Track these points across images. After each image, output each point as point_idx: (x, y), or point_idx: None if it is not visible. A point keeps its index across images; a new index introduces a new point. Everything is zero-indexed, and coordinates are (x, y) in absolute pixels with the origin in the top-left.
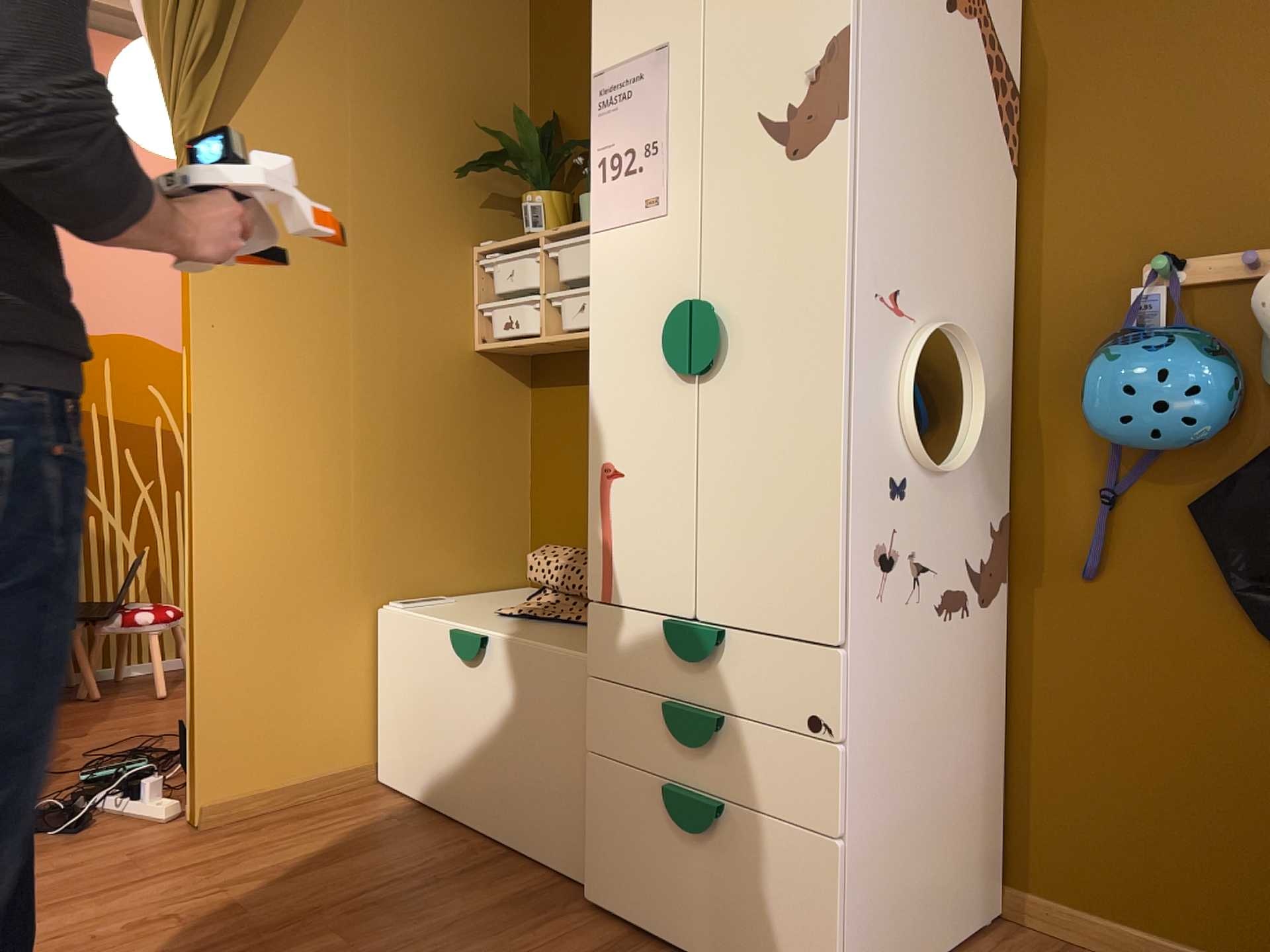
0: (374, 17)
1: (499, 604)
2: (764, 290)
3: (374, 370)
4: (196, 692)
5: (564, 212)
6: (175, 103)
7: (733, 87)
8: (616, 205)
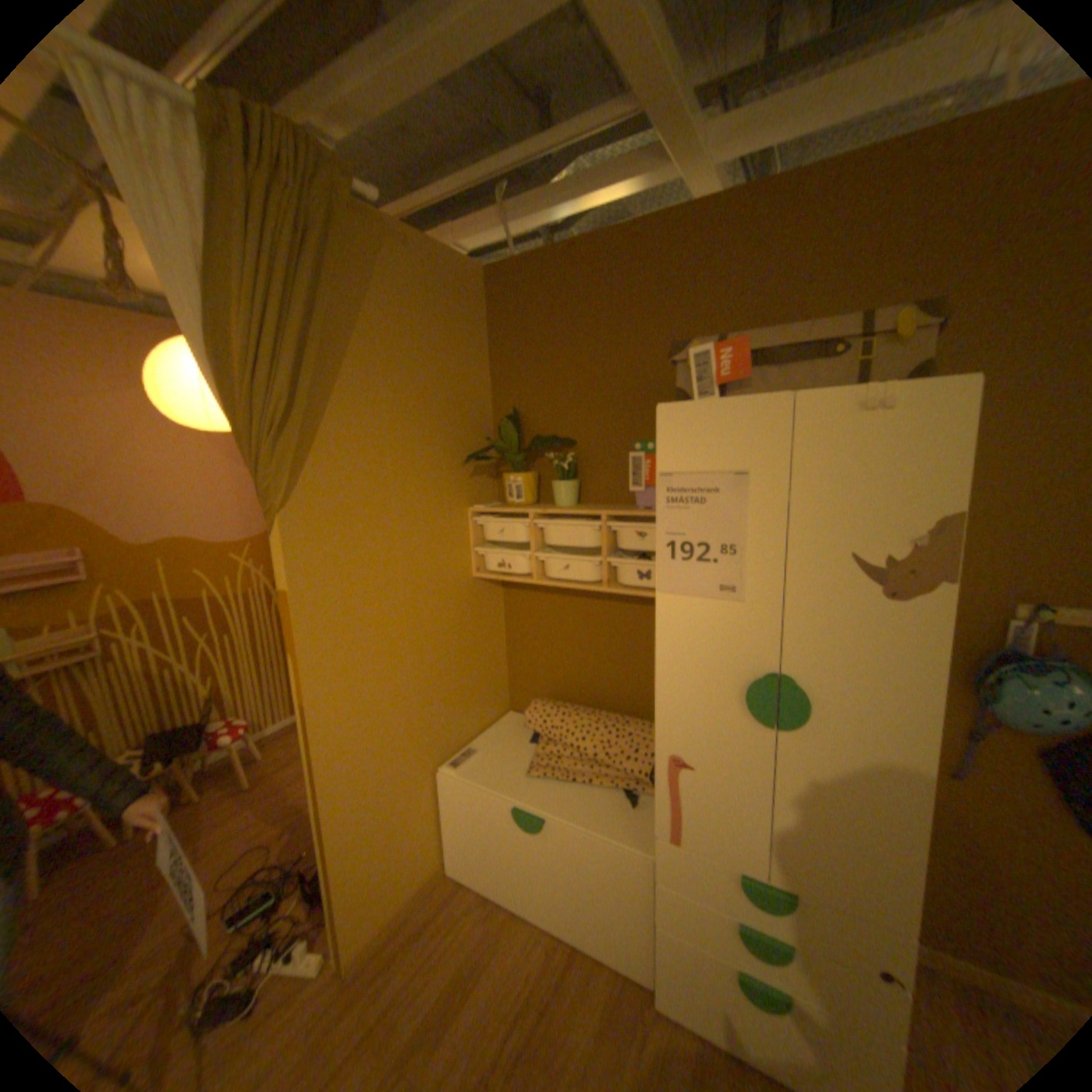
0: (393, 351)
1: (513, 749)
2: (852, 687)
3: (418, 617)
4: (333, 895)
5: (535, 485)
6: (252, 458)
7: (824, 525)
8: (686, 580)
